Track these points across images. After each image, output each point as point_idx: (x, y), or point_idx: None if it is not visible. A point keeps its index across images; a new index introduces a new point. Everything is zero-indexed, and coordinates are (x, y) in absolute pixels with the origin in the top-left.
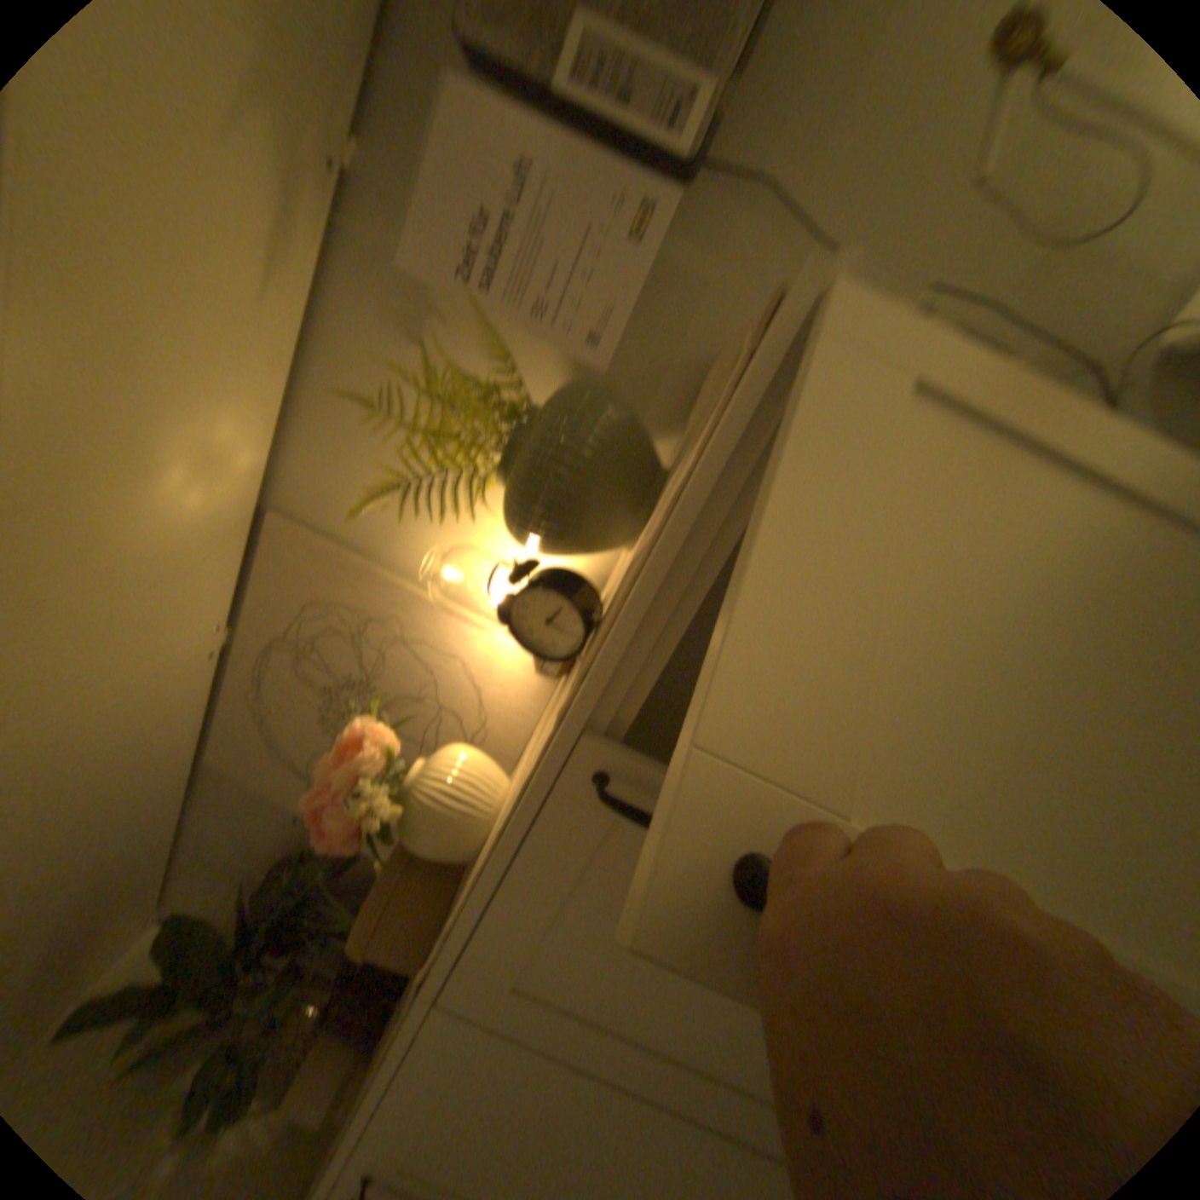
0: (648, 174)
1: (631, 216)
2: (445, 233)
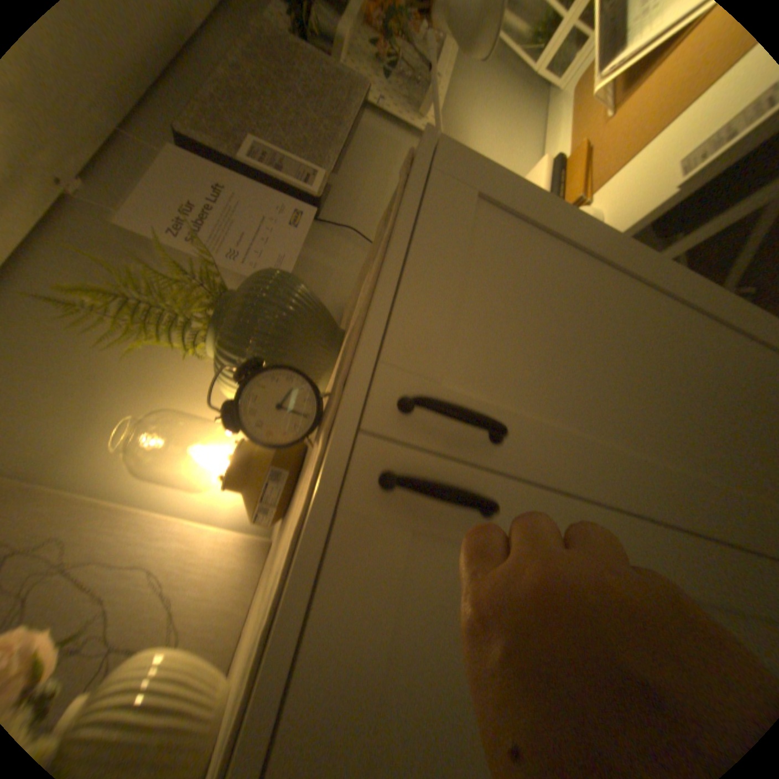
0: (296, 199)
1: (289, 215)
2: (159, 210)
